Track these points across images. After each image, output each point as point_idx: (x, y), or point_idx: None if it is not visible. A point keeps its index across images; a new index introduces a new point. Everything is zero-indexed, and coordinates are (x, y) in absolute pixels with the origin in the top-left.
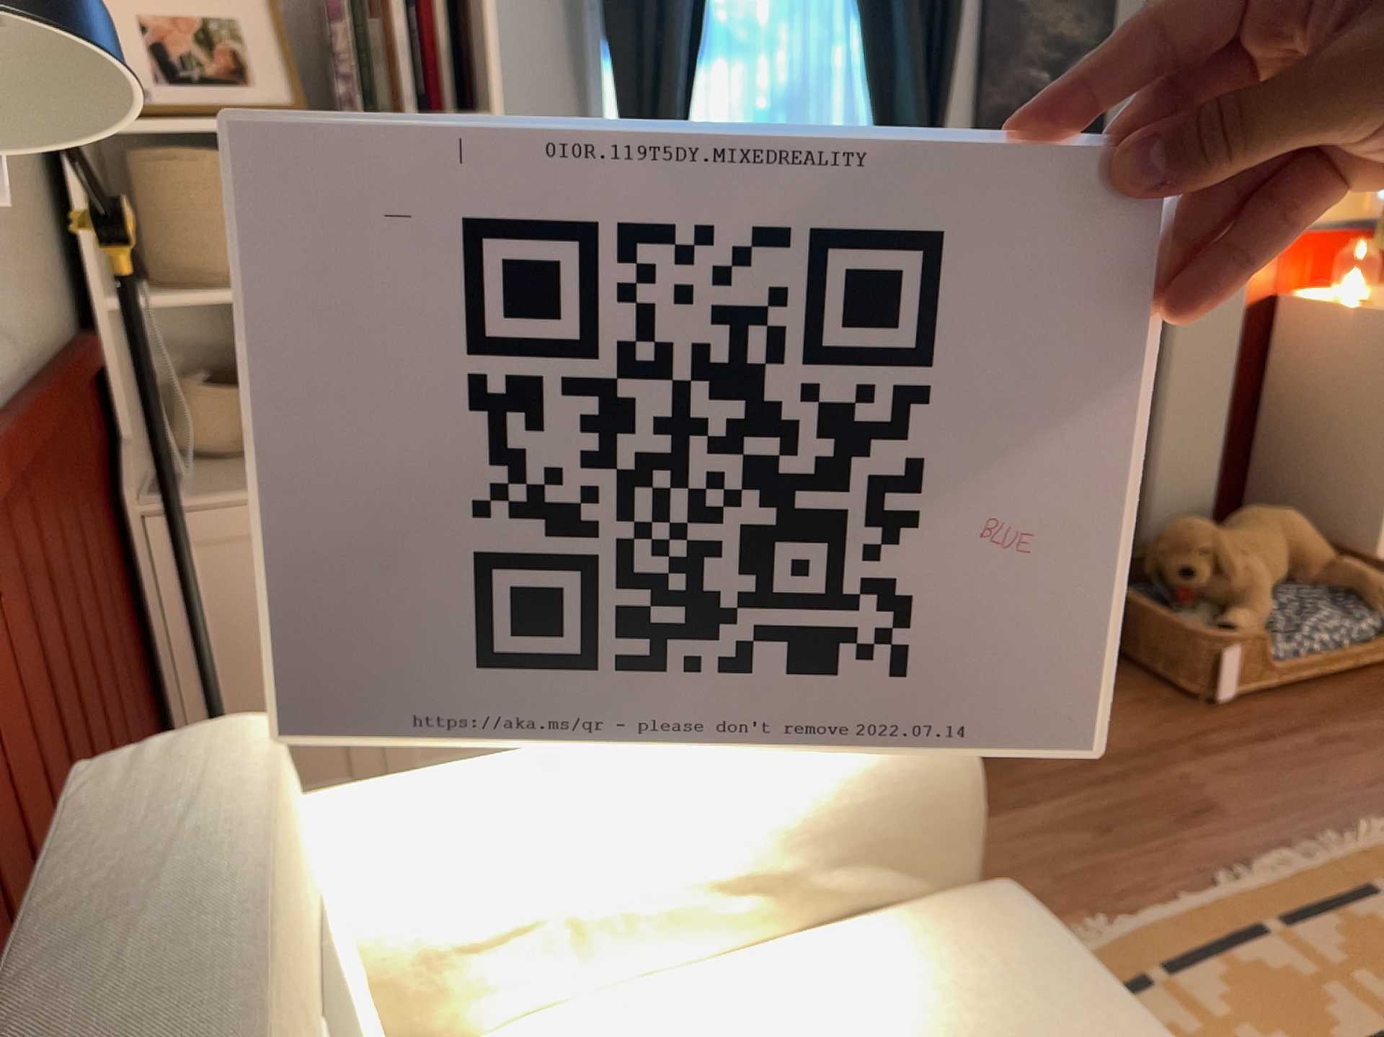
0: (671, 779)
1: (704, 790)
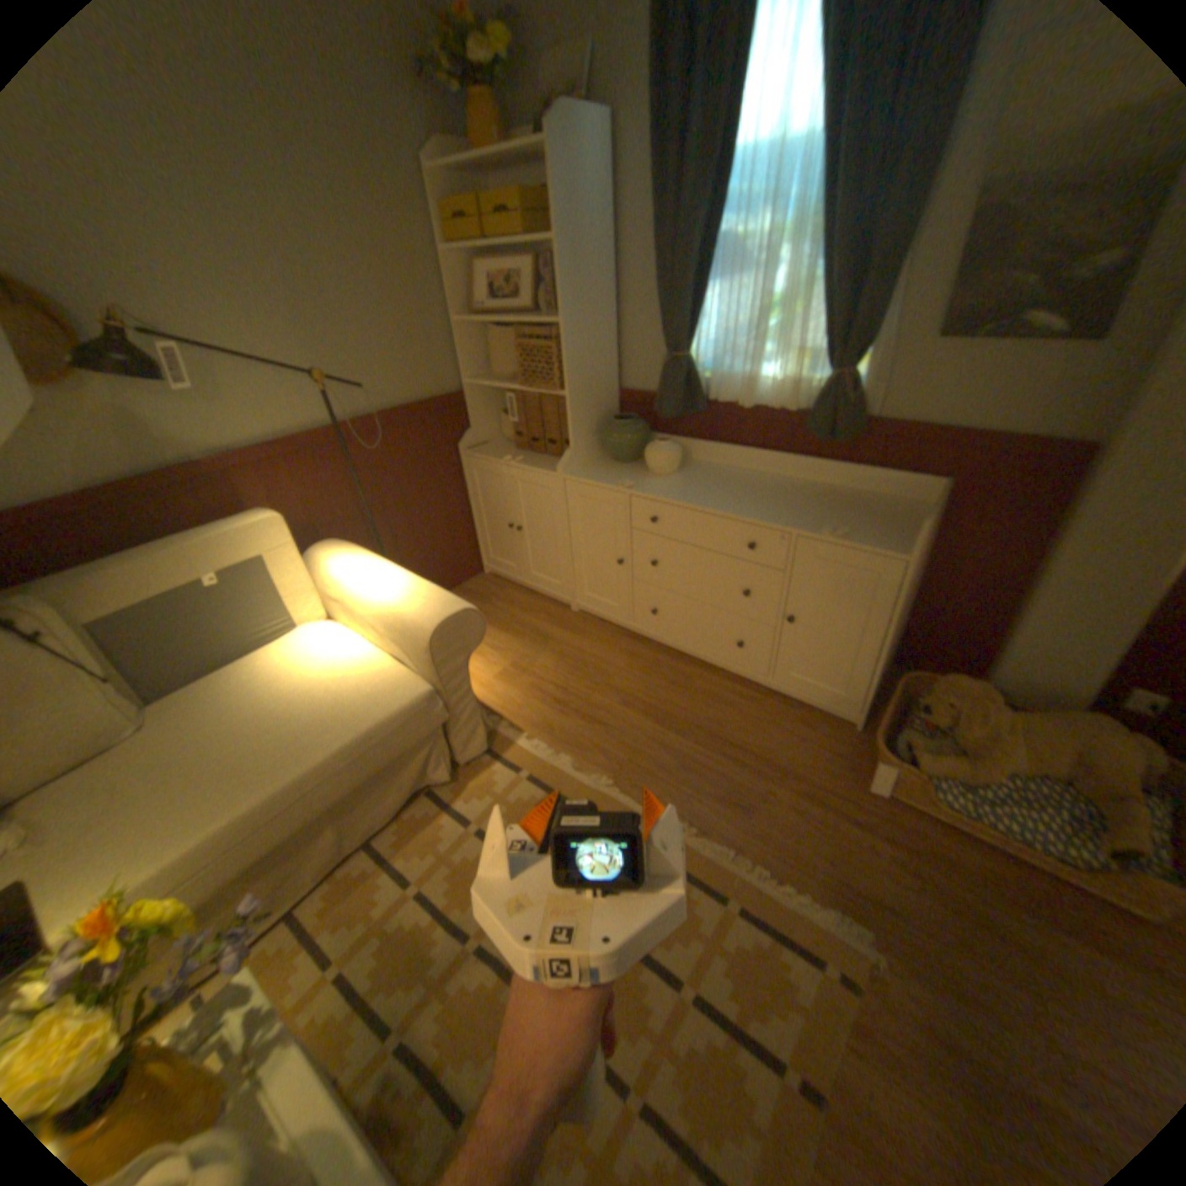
0: (378, 586)
1: (377, 594)
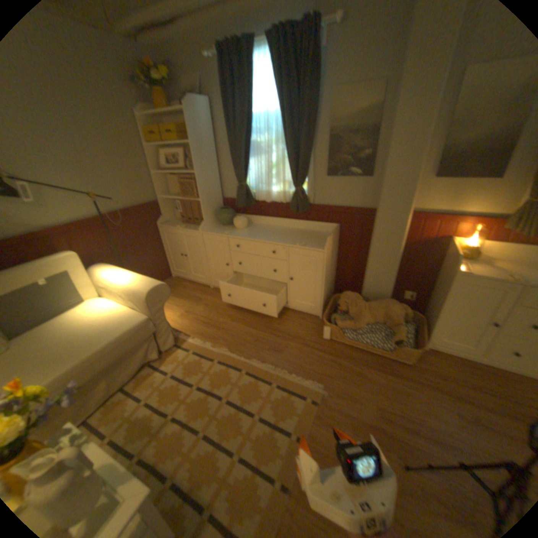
0: (121, 278)
1: (121, 281)
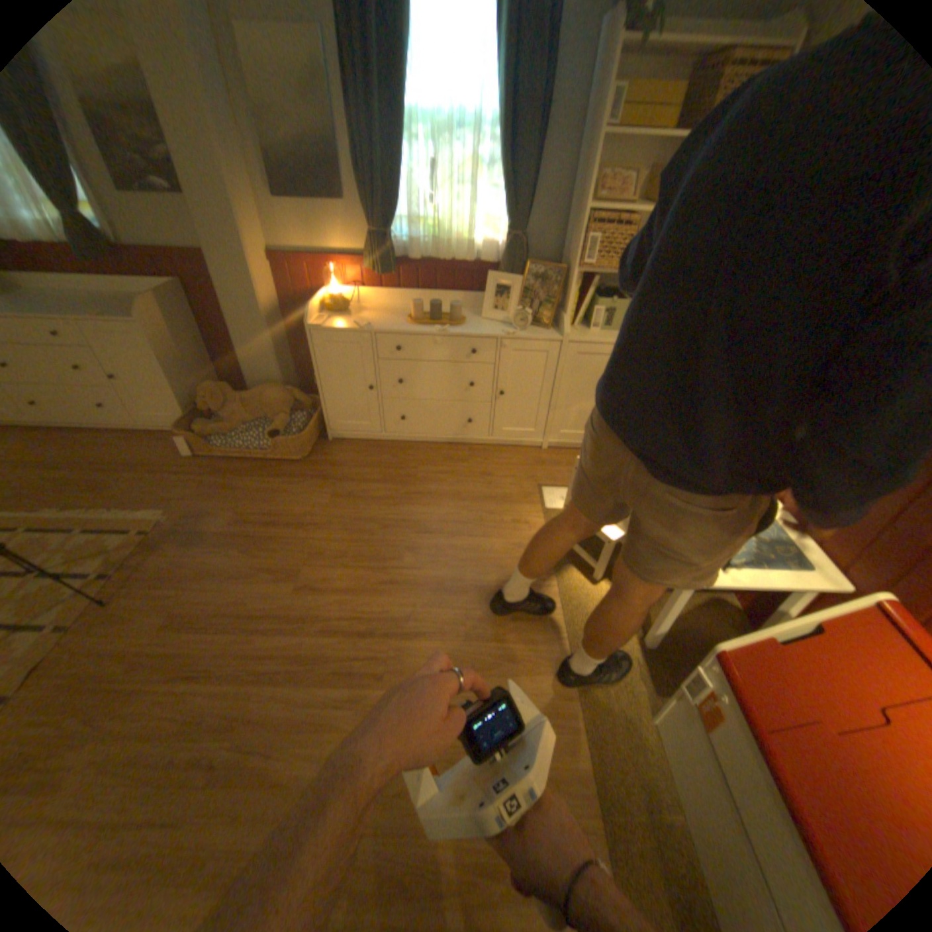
0: None
1: None
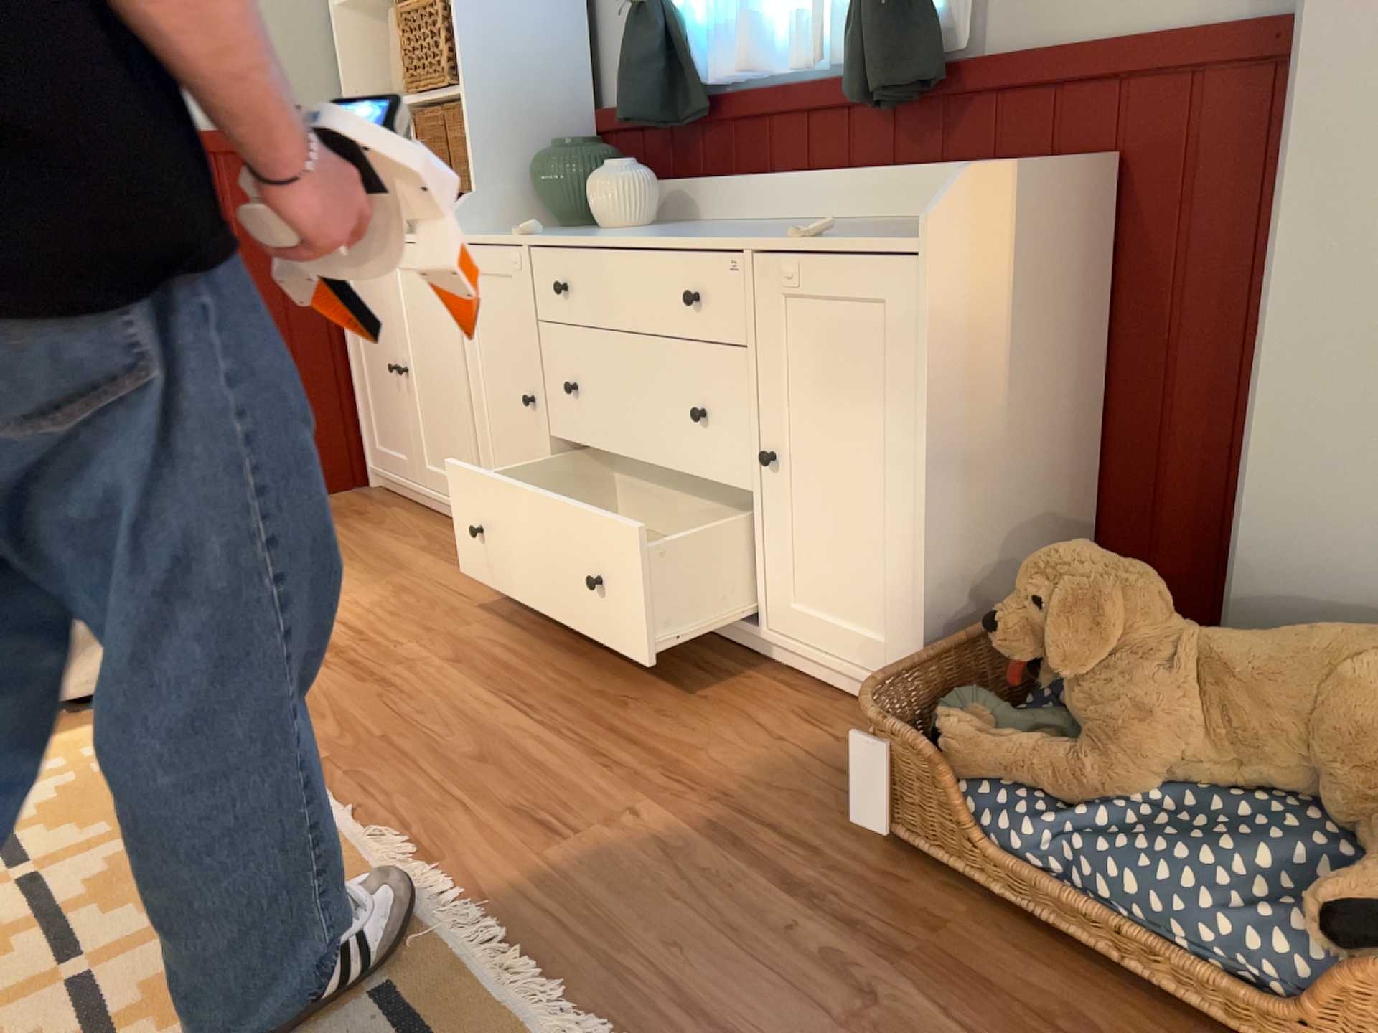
0: None
1: None
